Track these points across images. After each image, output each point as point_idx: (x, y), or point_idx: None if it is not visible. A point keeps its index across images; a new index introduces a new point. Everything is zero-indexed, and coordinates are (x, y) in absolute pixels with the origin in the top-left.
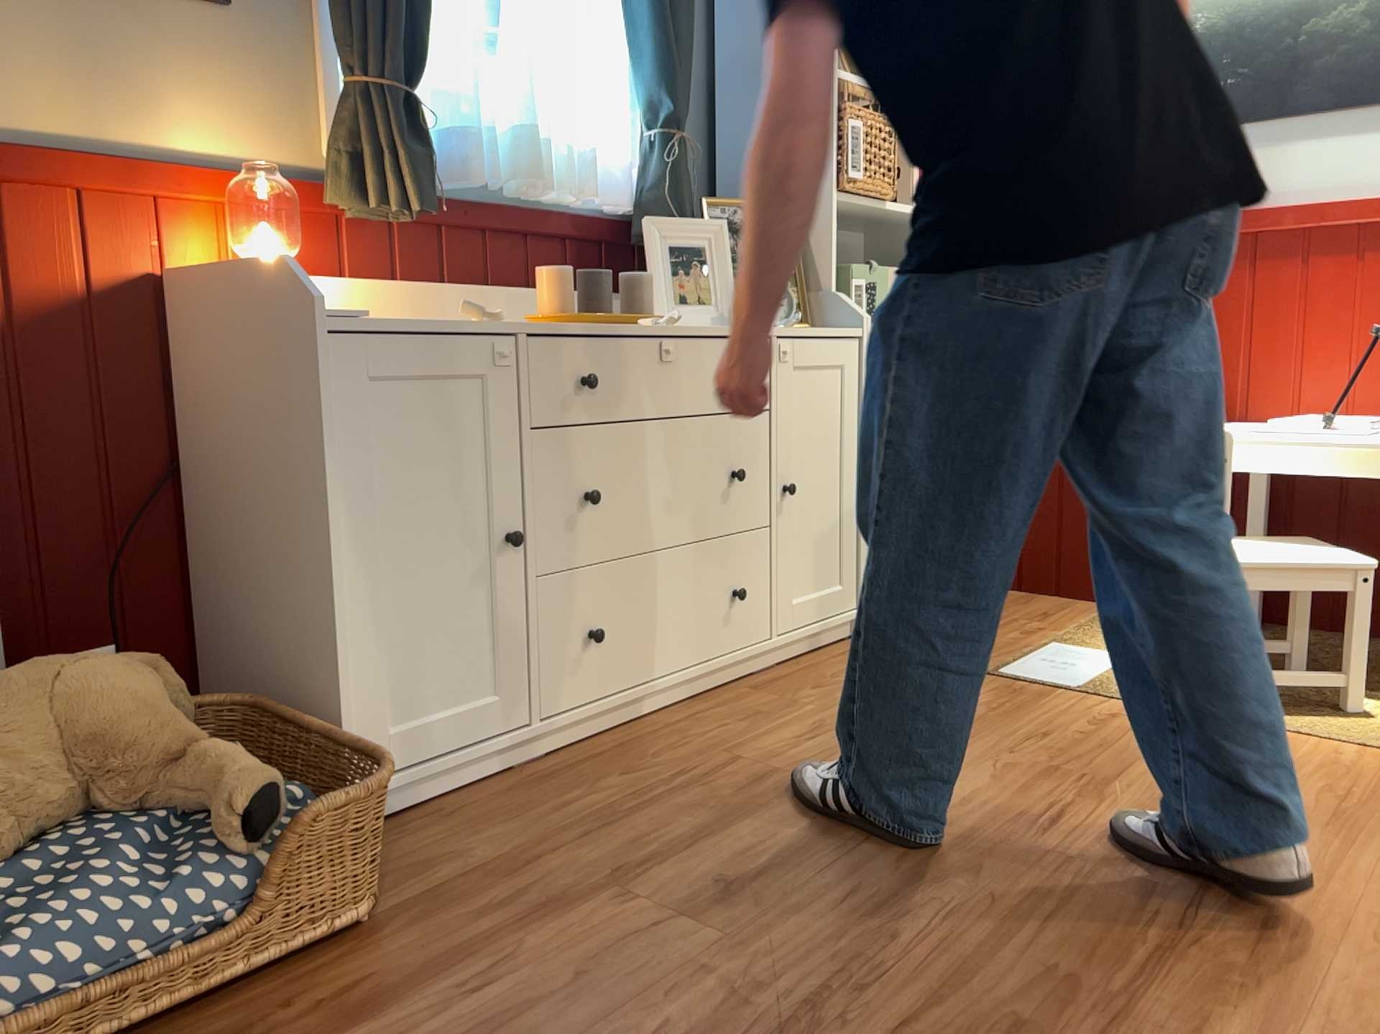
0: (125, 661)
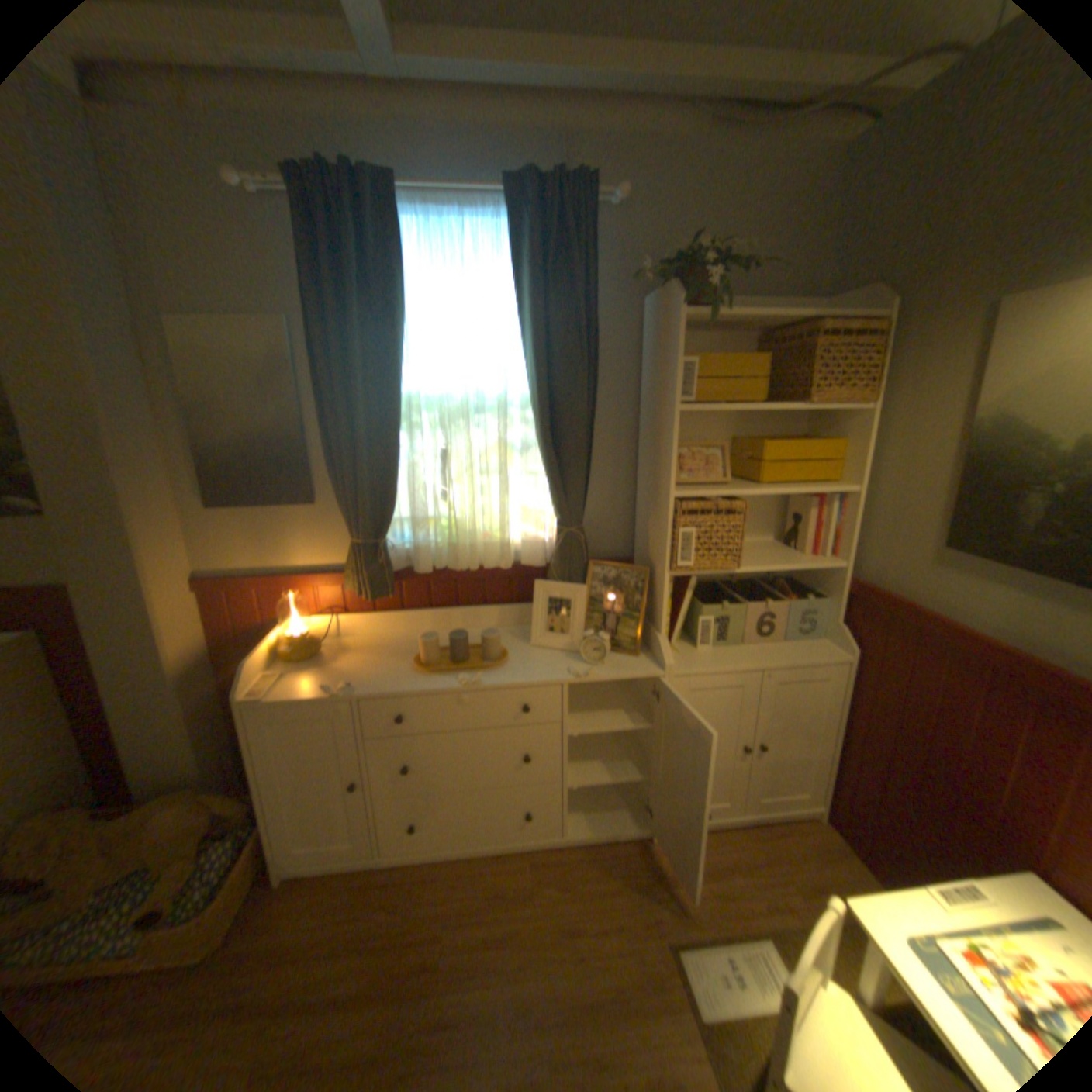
0: (190, 808)
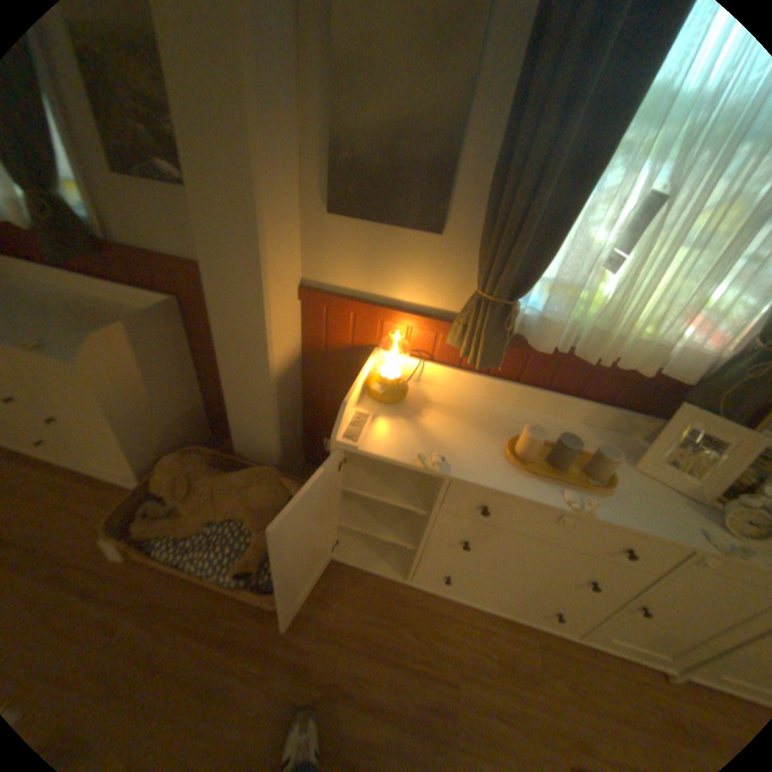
0: (276, 488)
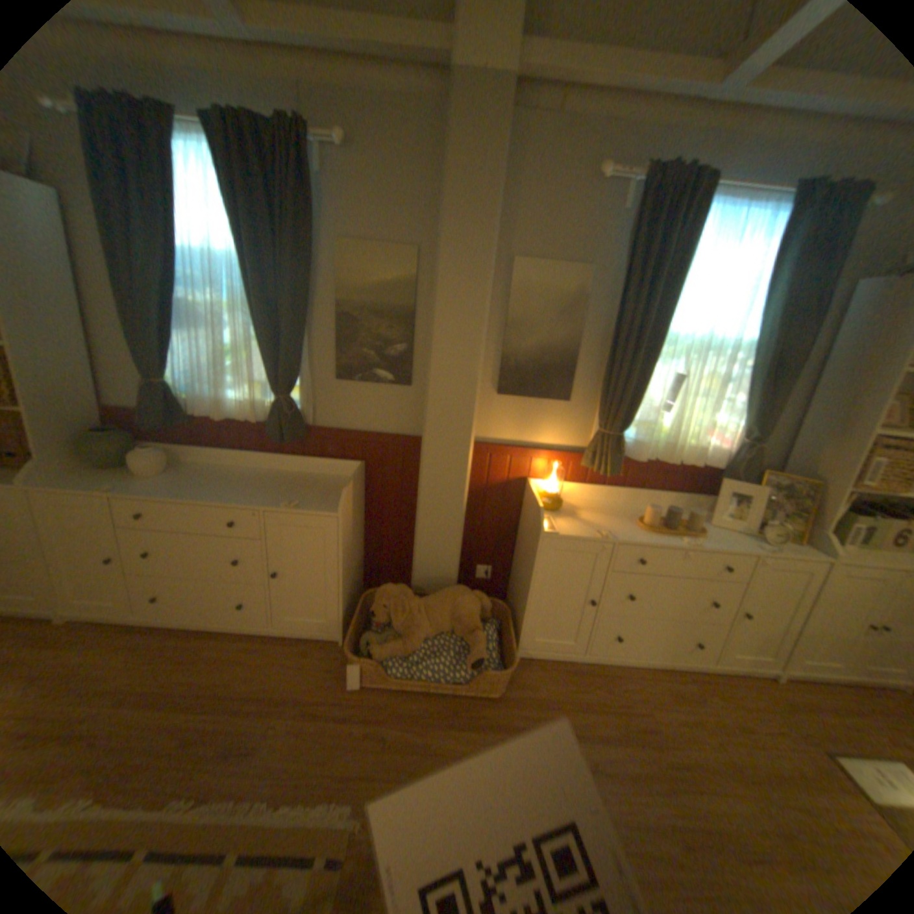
0: (473, 597)
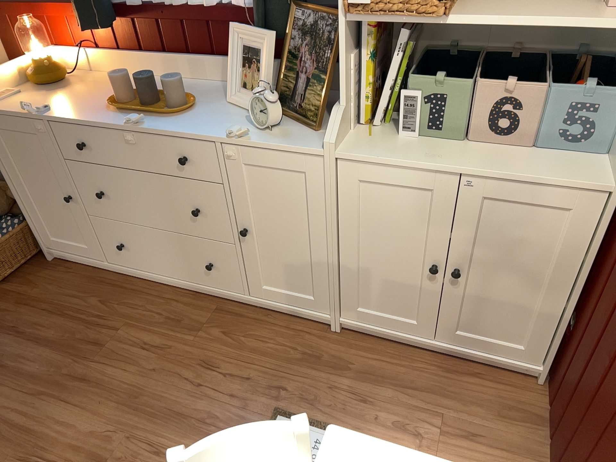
0: None
